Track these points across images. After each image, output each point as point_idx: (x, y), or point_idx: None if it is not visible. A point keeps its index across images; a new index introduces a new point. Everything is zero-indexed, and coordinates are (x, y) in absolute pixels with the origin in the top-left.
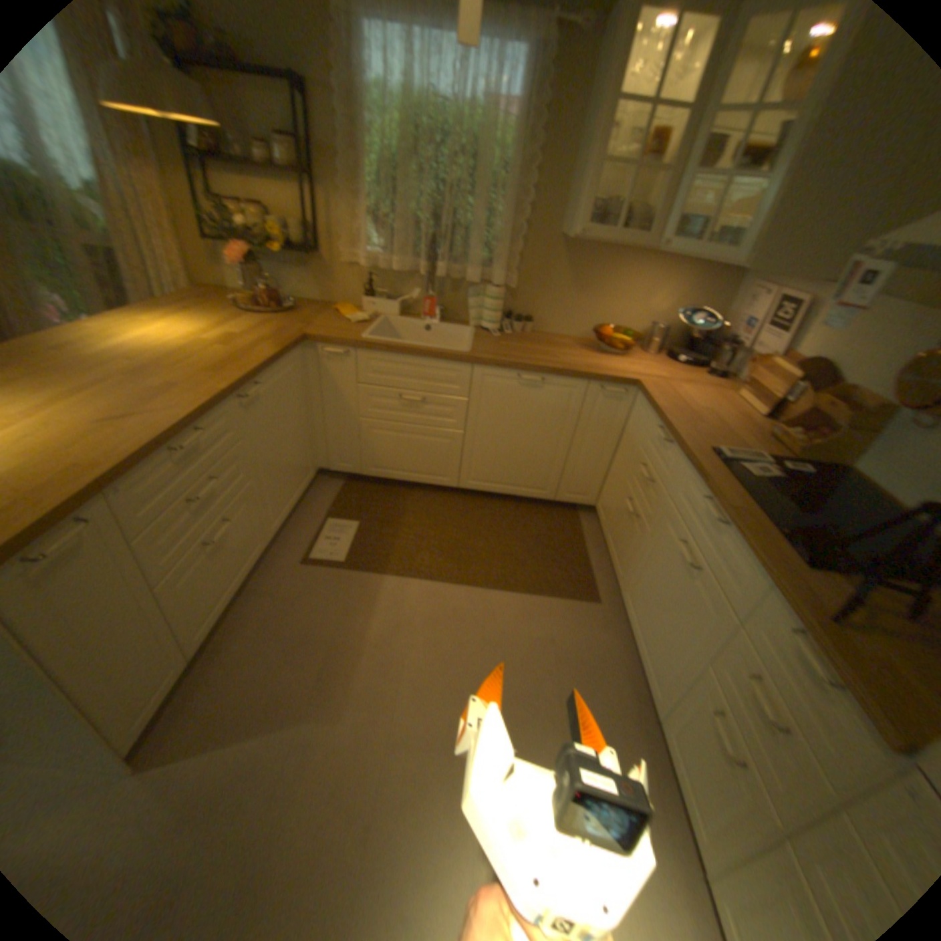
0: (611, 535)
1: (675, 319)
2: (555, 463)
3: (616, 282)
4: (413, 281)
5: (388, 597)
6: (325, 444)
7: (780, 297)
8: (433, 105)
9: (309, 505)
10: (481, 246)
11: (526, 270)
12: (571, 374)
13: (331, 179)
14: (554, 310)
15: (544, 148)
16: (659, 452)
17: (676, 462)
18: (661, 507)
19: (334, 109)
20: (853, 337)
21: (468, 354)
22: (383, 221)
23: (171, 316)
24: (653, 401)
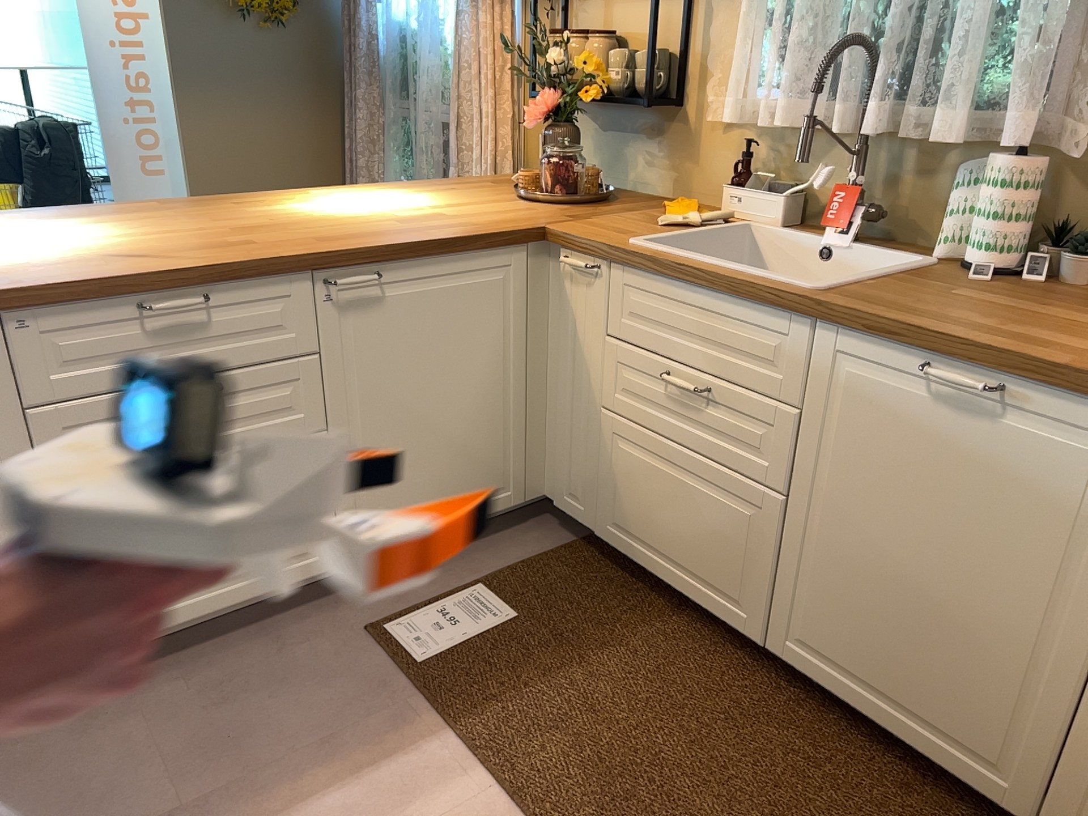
0: None
1: None
2: (1040, 690)
3: None
4: (831, 155)
5: (410, 771)
6: (555, 448)
7: None
8: None
9: (481, 549)
10: (973, 52)
11: None
12: None
13: None
14: None
15: None
16: None
17: None
18: None
19: None
20: None
21: (812, 291)
22: (774, 30)
23: (418, 192)
24: None
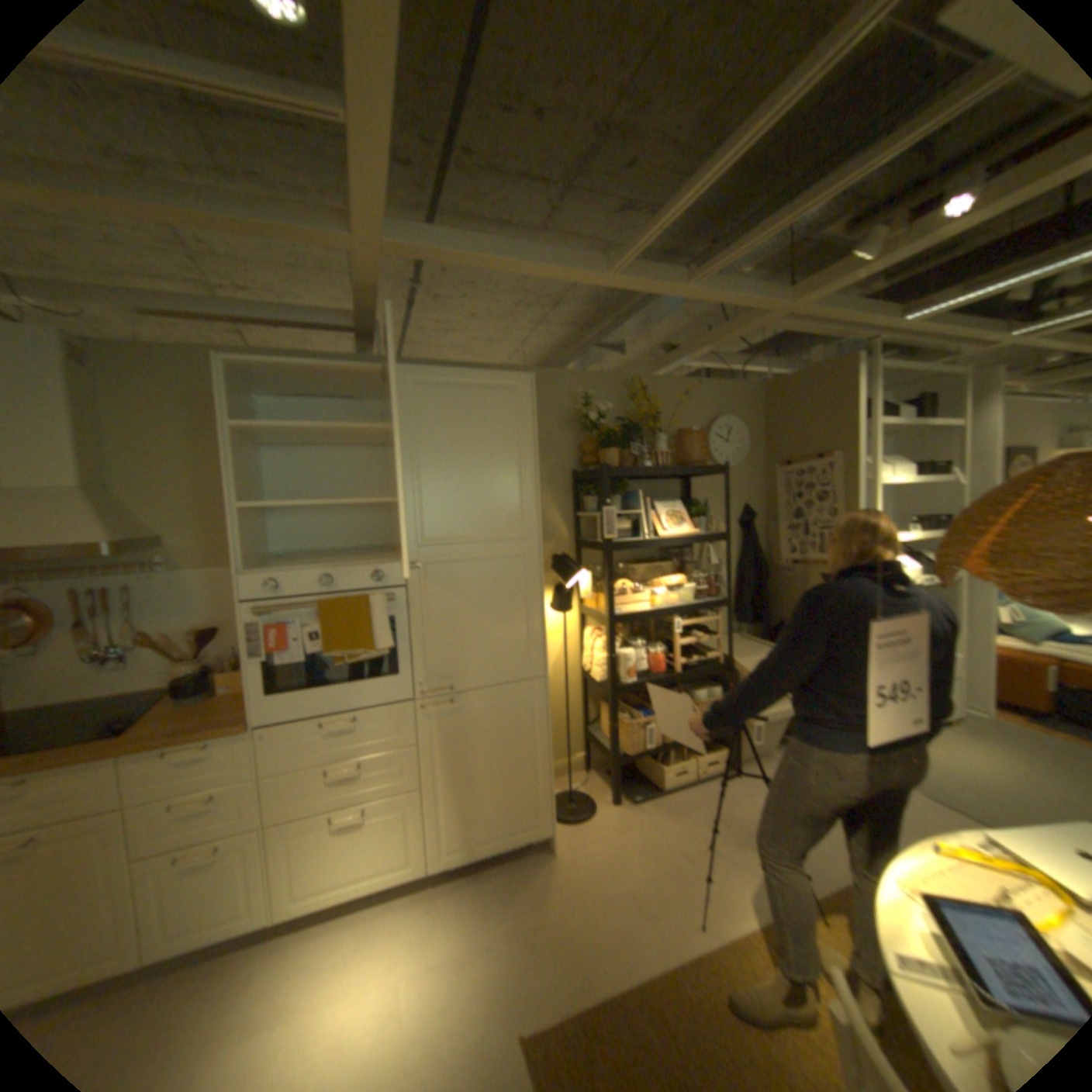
0: None
1: None
2: None
3: None
4: None
5: None
6: None
7: None
8: None
9: None
10: None
11: None
12: None
13: None
14: None
15: None
16: None
17: None
18: None
19: None
20: None
21: None
22: None
23: None
24: None
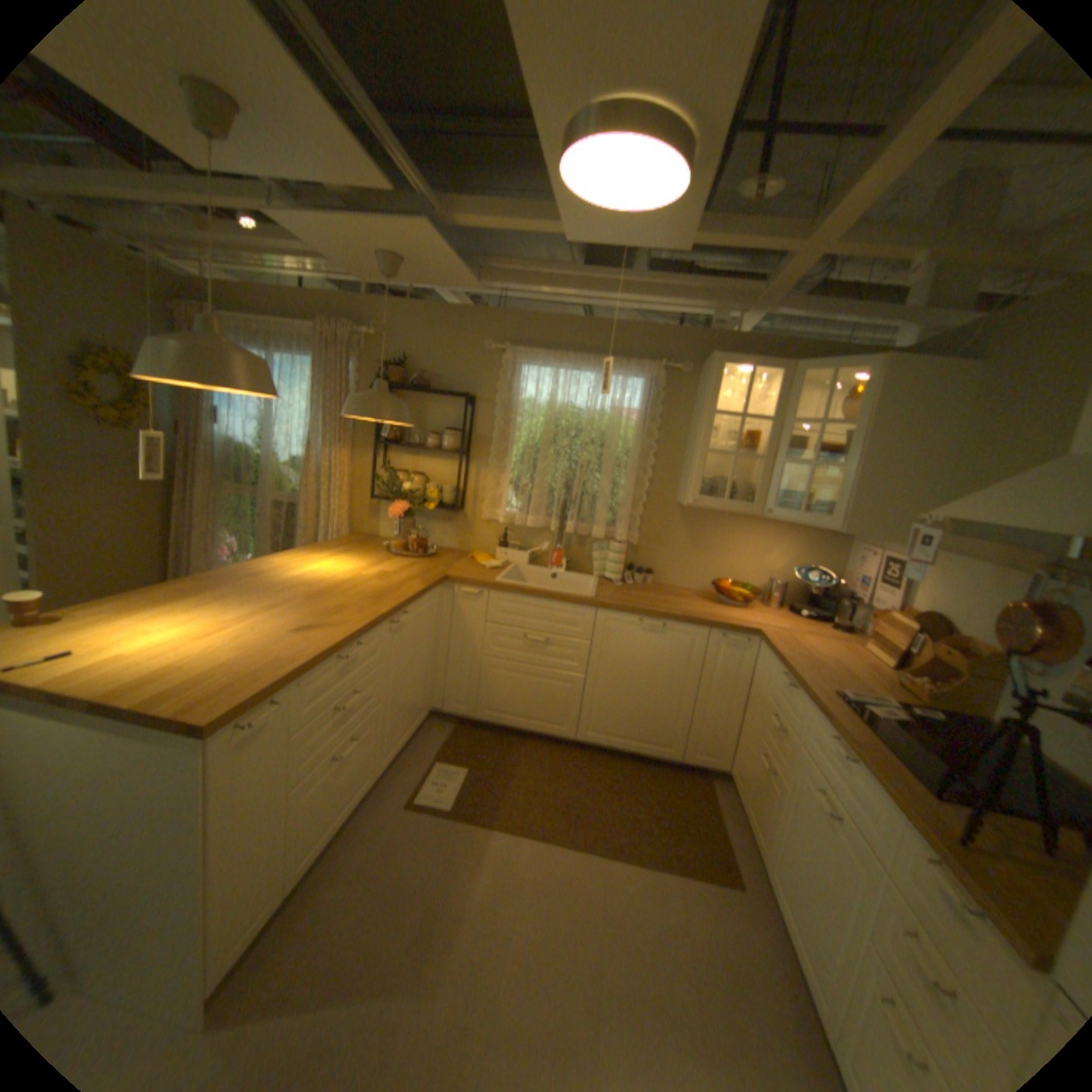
0: (750, 804)
1: (792, 576)
2: (681, 715)
3: (729, 542)
4: (542, 535)
5: (495, 856)
6: (443, 682)
7: (885, 558)
8: (569, 413)
9: (417, 747)
10: (604, 509)
11: (645, 529)
12: (691, 620)
13: (483, 458)
14: (672, 564)
15: (657, 441)
16: (786, 699)
17: (803, 707)
18: (796, 759)
19: (493, 414)
20: (956, 593)
21: (592, 598)
22: (521, 488)
23: (335, 555)
24: (775, 648)
